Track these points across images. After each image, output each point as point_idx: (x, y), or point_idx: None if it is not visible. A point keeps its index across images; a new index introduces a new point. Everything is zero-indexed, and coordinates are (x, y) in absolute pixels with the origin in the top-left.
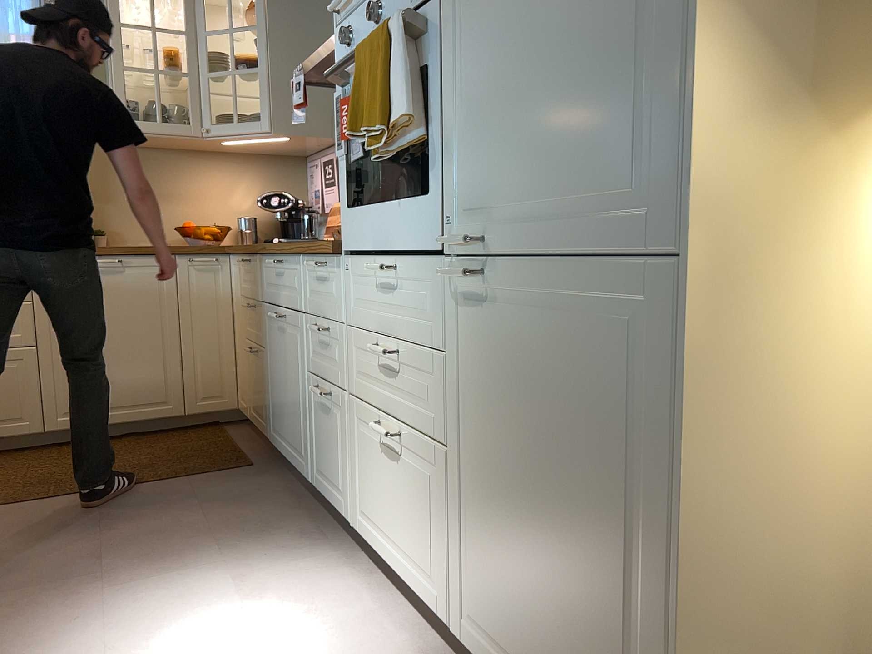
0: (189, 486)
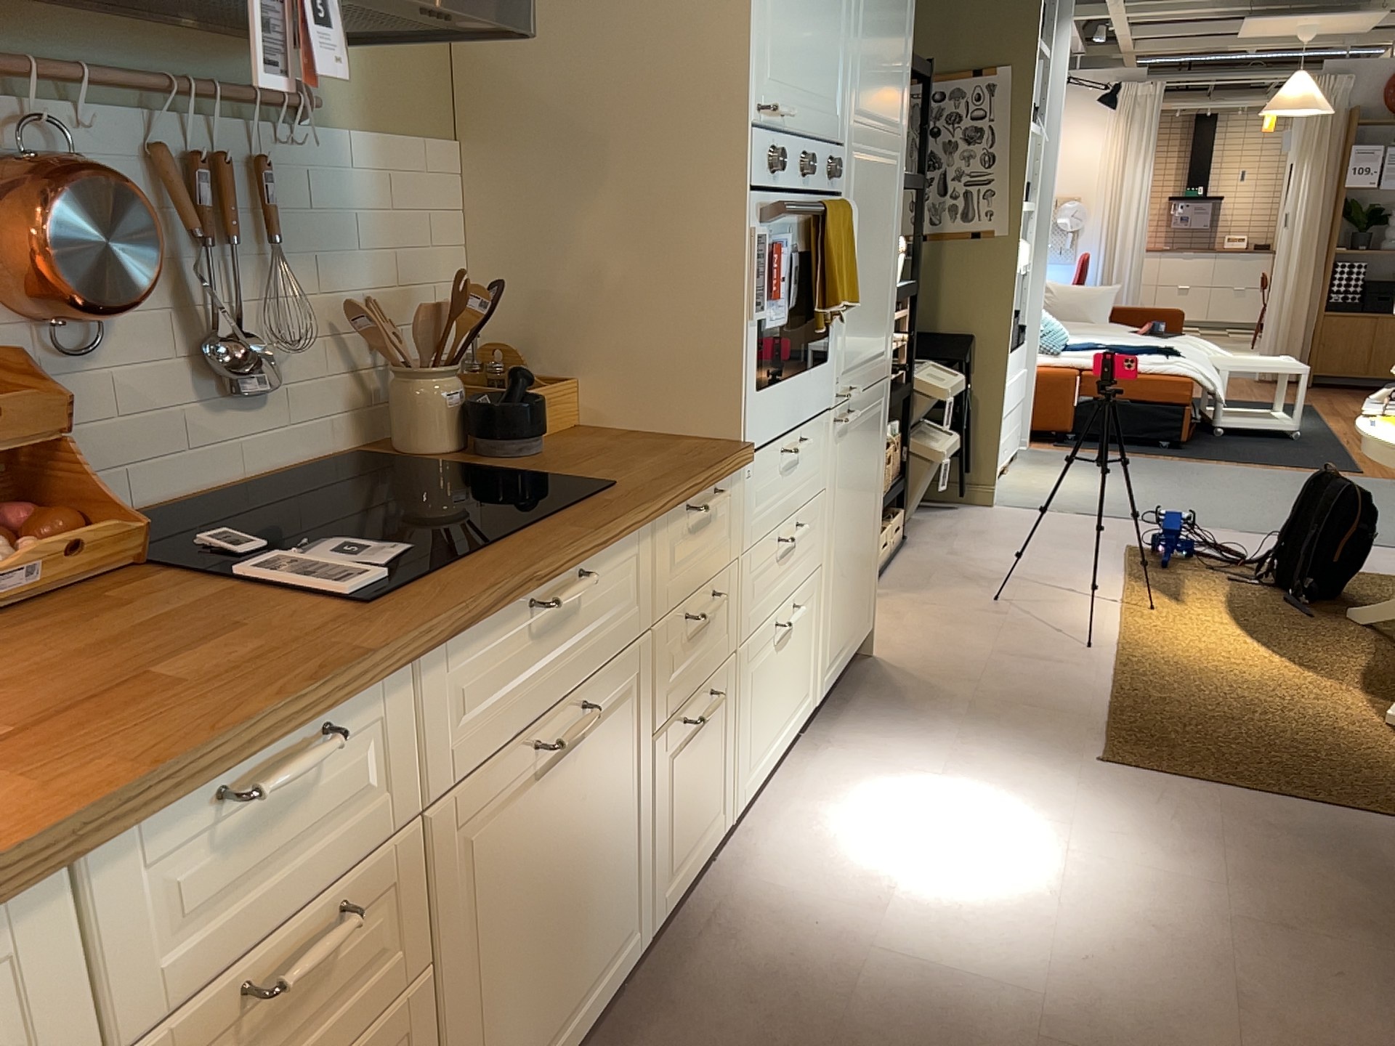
0: None
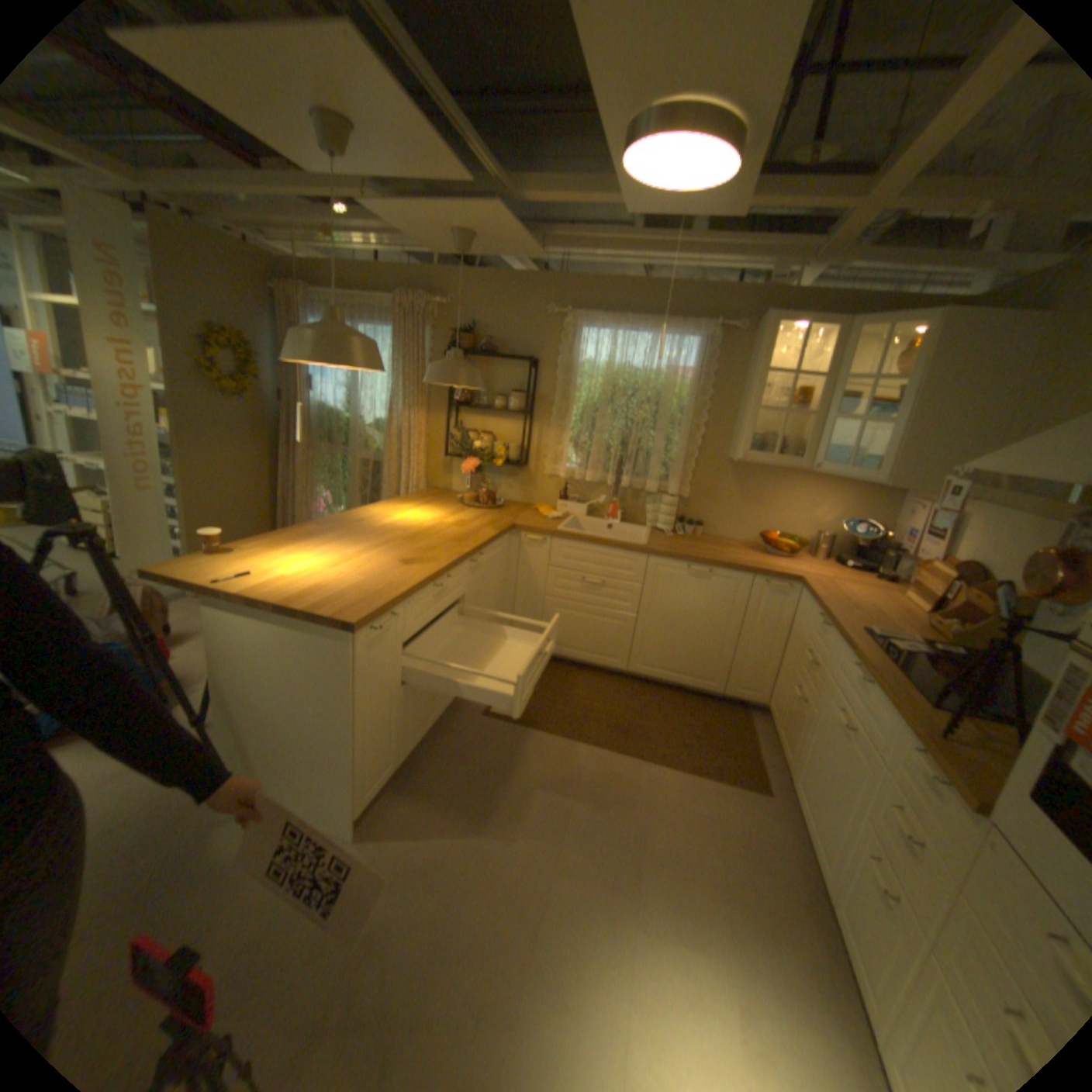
0: (716, 798)
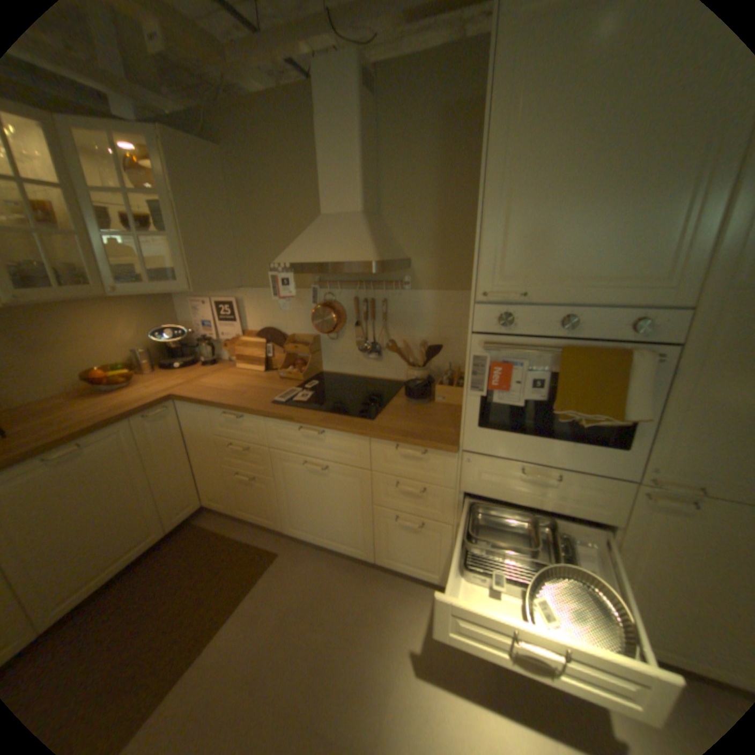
0: (263, 603)
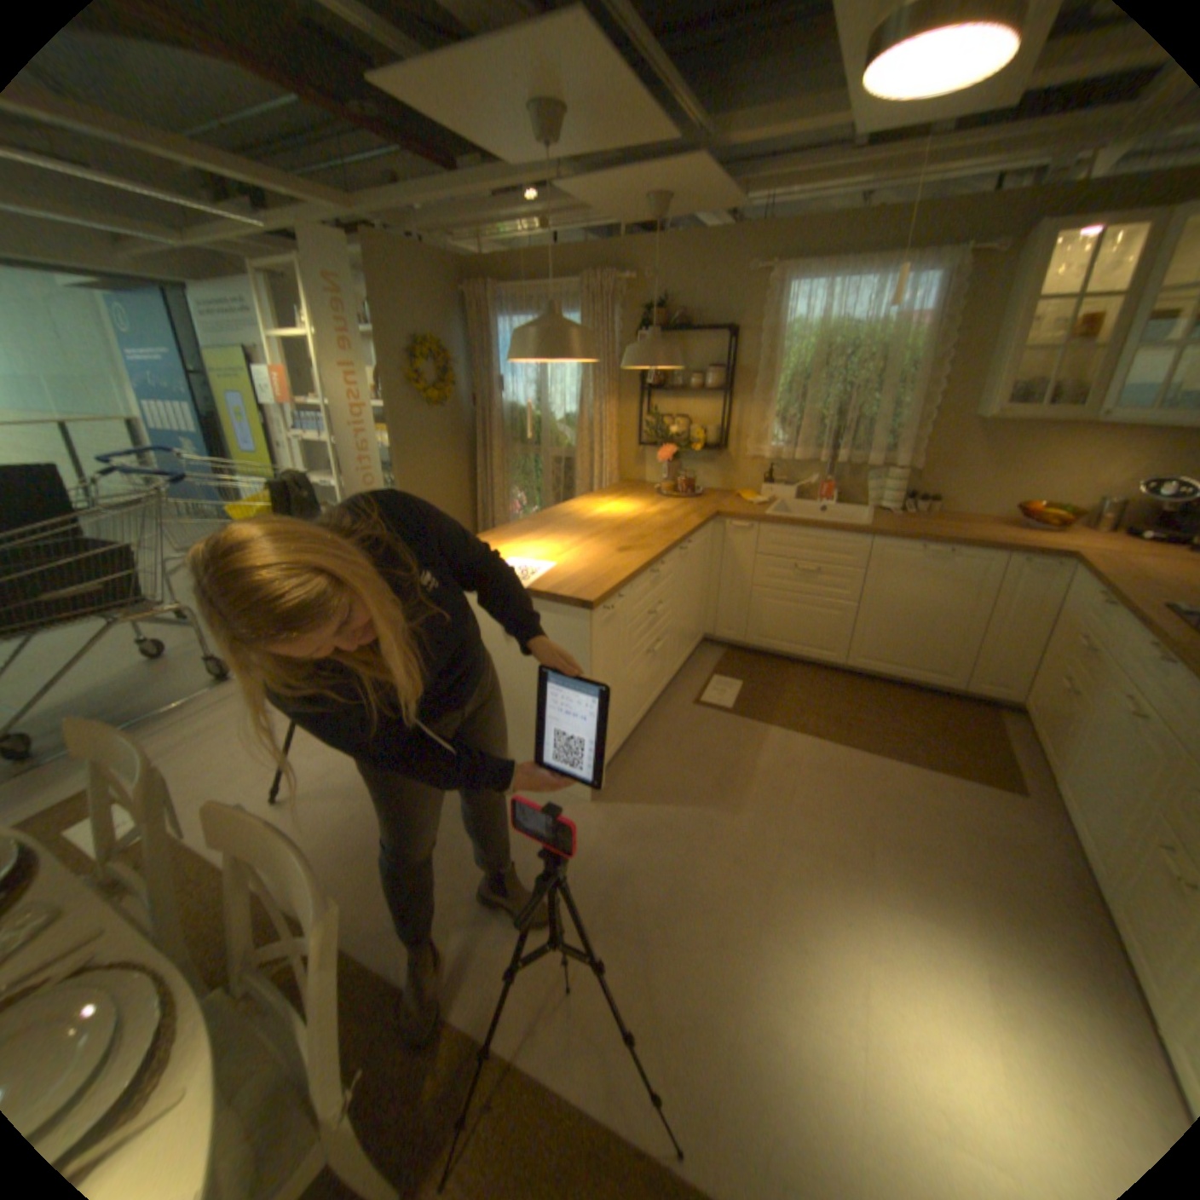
0: (957, 793)
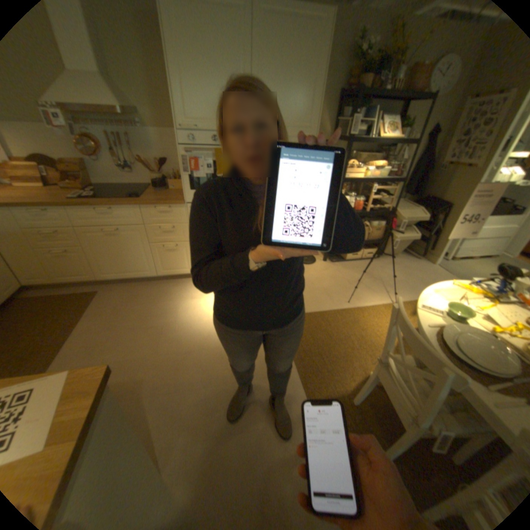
0: (97, 308)
